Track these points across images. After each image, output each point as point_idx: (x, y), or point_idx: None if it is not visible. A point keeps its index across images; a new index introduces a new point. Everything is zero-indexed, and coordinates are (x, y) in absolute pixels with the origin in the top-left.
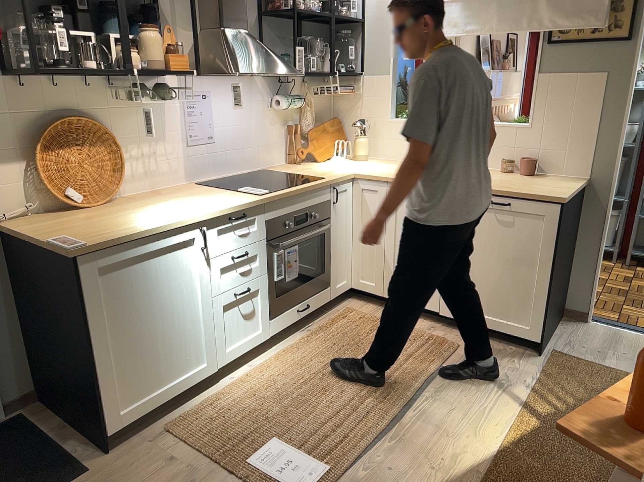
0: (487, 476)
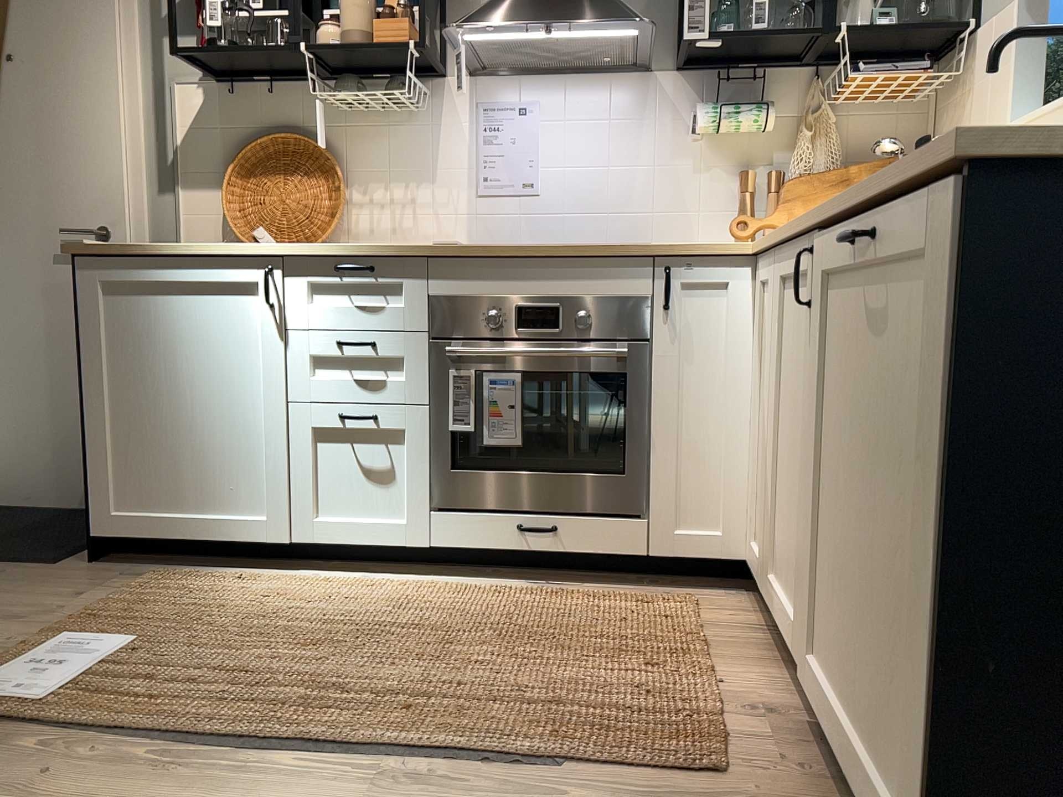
0: None
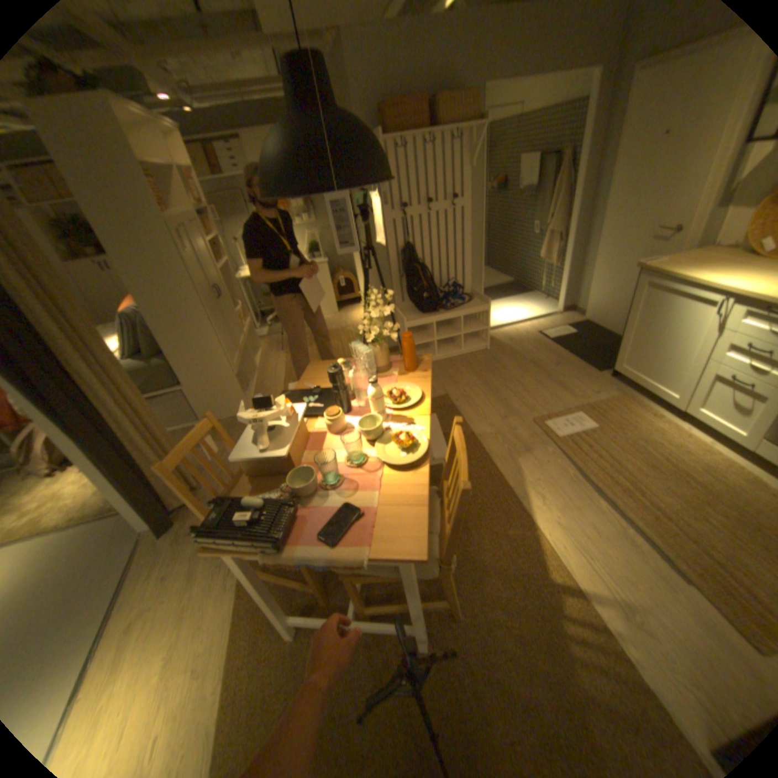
0: (517, 498)
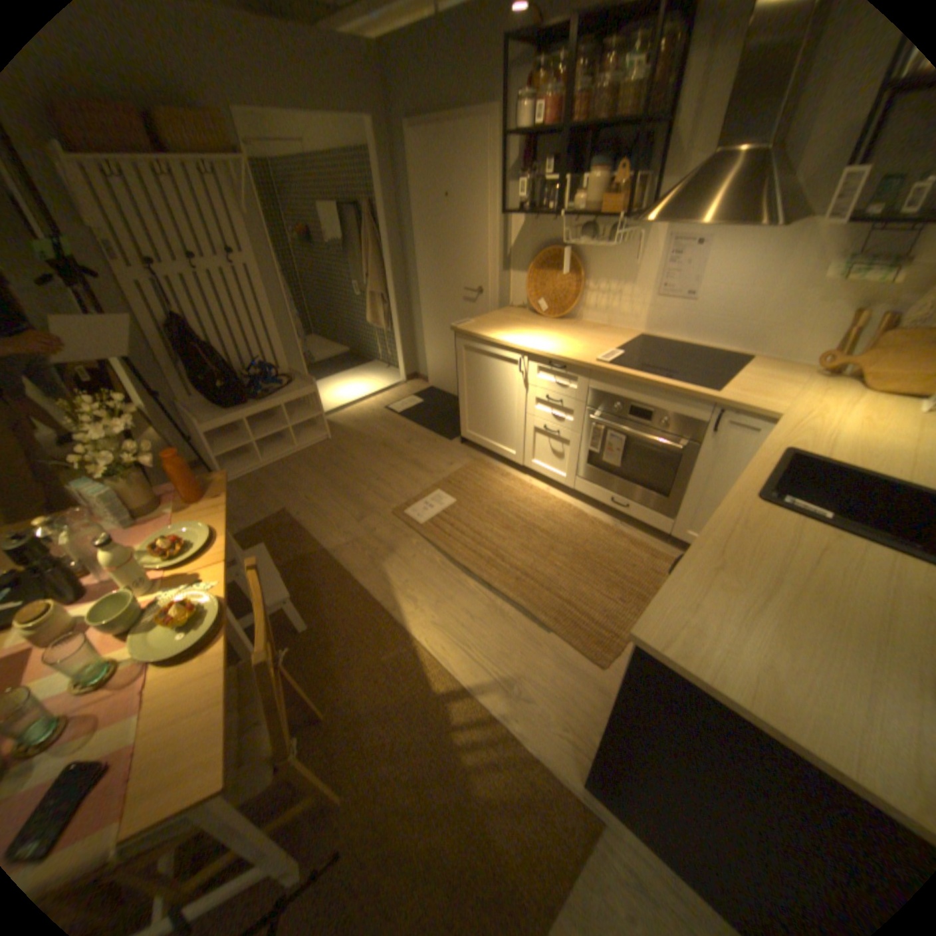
0: (387, 612)
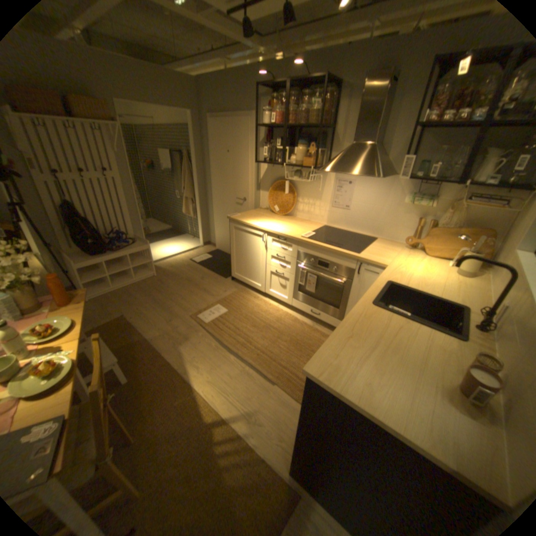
0: (180, 375)
